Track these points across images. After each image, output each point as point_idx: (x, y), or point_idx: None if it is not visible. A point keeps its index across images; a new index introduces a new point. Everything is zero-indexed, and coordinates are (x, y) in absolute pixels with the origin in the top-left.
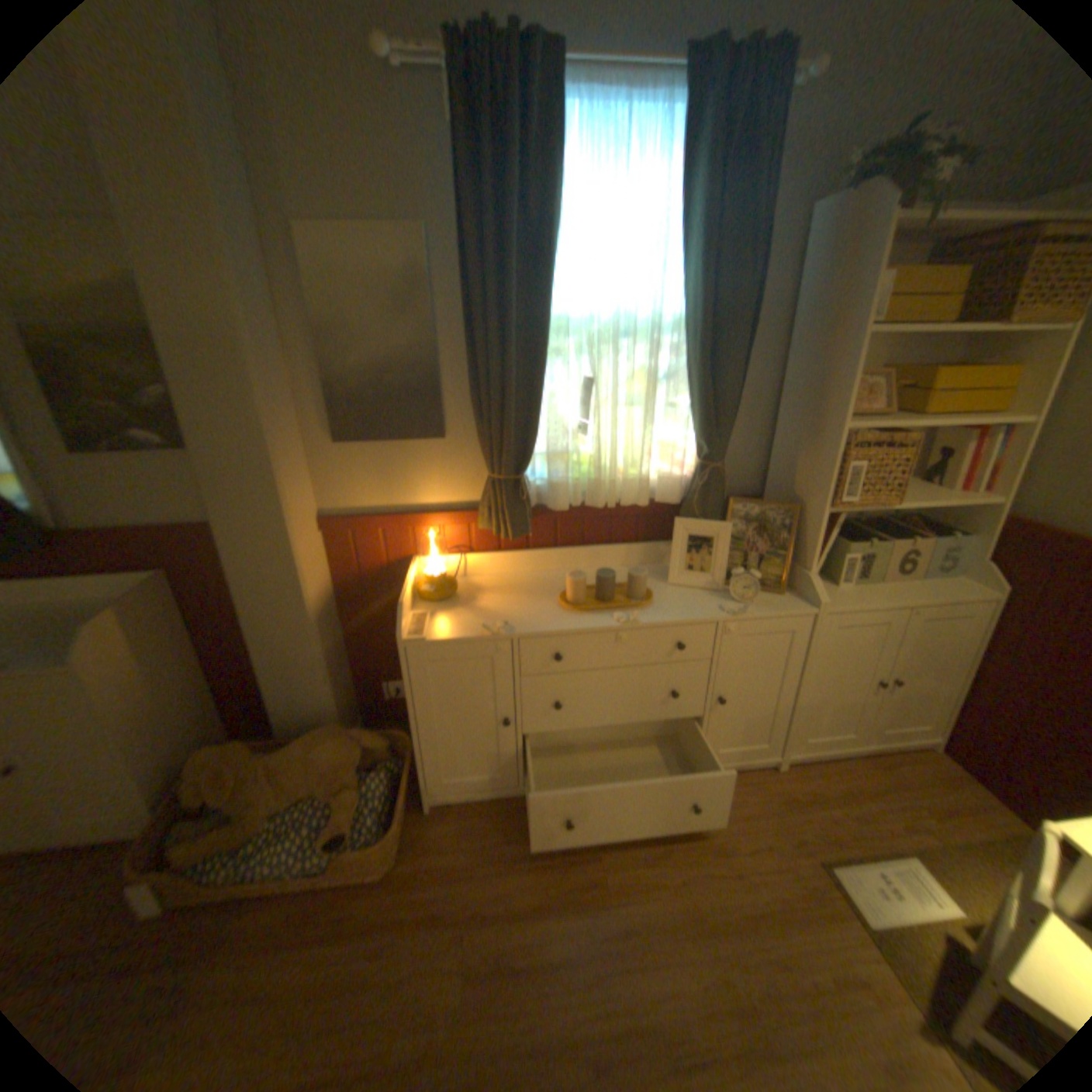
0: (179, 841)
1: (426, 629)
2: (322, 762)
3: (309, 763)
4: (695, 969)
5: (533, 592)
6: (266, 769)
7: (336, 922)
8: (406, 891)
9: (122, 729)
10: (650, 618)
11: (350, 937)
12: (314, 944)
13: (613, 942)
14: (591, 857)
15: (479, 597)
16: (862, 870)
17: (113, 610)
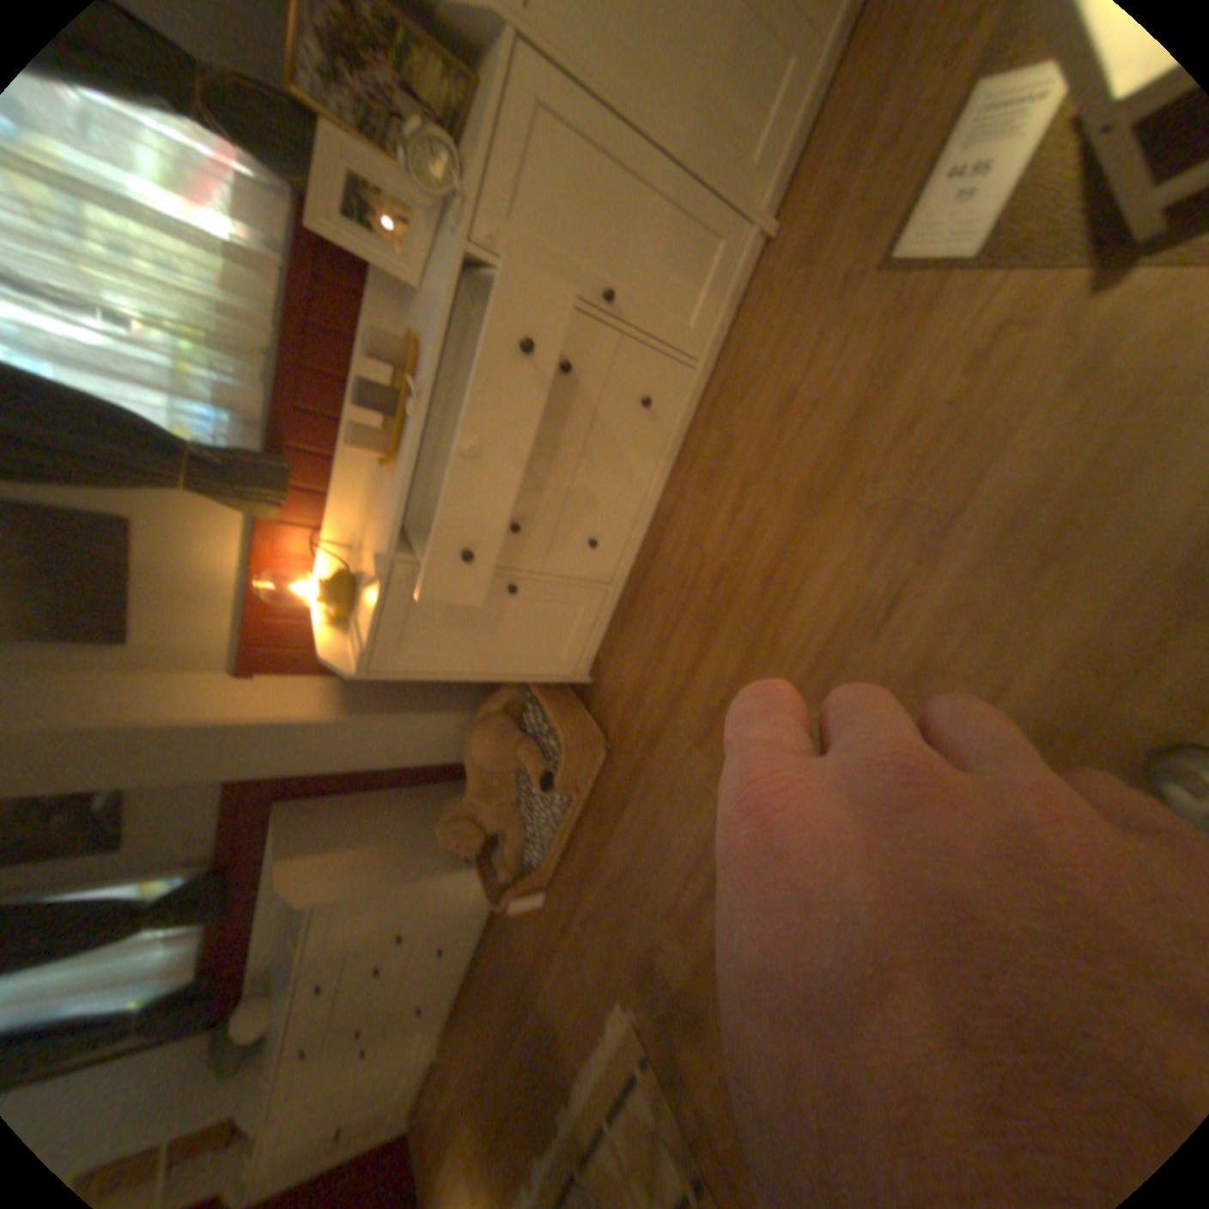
0: (495, 858)
1: (350, 635)
2: (478, 748)
3: (475, 757)
4: (827, 531)
5: (370, 480)
6: (467, 787)
7: (606, 792)
8: (619, 732)
9: (384, 868)
10: (419, 354)
11: (619, 791)
12: (608, 816)
13: (755, 594)
14: (691, 556)
15: (356, 548)
16: (915, 201)
17: (270, 853)
